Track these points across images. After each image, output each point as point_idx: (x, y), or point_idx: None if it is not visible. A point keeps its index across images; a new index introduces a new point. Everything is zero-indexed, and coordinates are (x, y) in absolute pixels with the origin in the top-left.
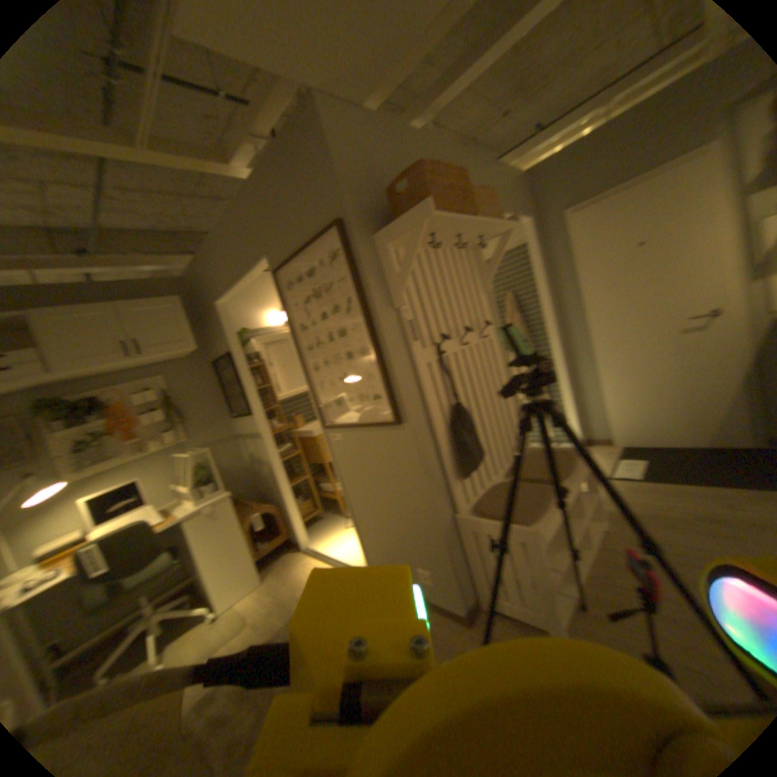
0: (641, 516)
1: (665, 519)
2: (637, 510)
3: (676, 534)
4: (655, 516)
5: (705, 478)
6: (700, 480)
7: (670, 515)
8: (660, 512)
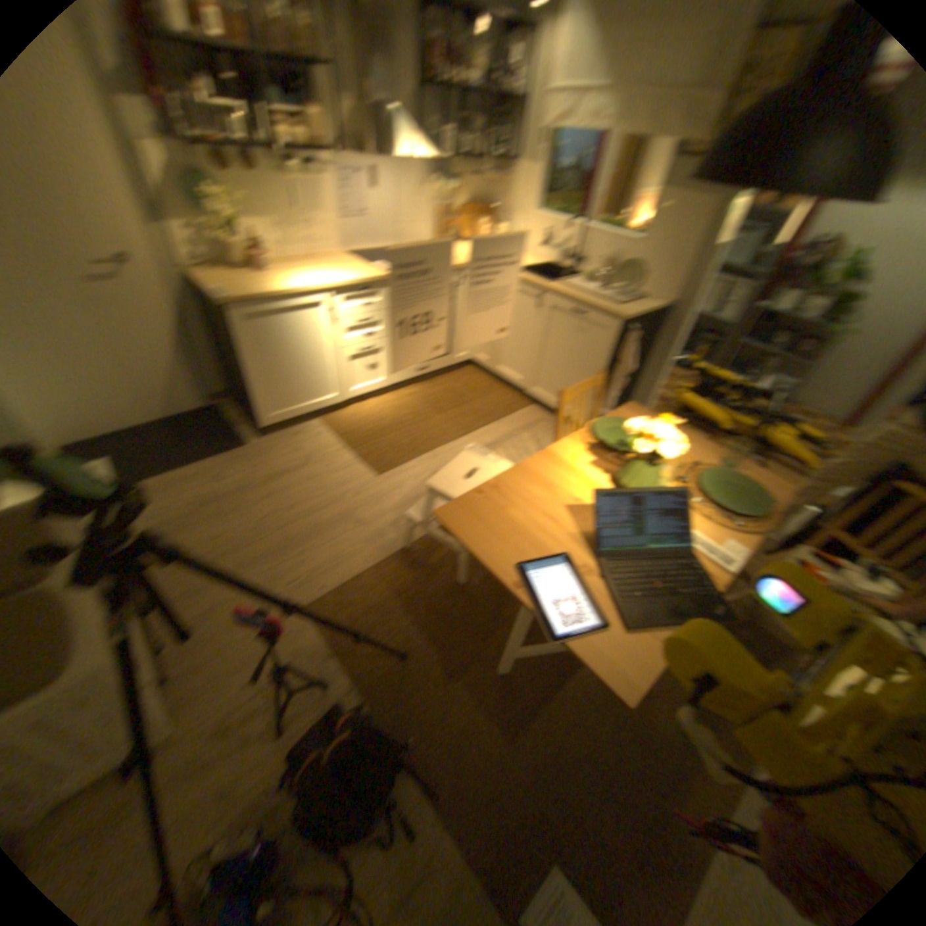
0: (161, 528)
1: (185, 517)
2: (152, 522)
3: (204, 527)
4: (174, 519)
5: (190, 452)
6: (188, 457)
7: (187, 510)
8: (176, 512)
